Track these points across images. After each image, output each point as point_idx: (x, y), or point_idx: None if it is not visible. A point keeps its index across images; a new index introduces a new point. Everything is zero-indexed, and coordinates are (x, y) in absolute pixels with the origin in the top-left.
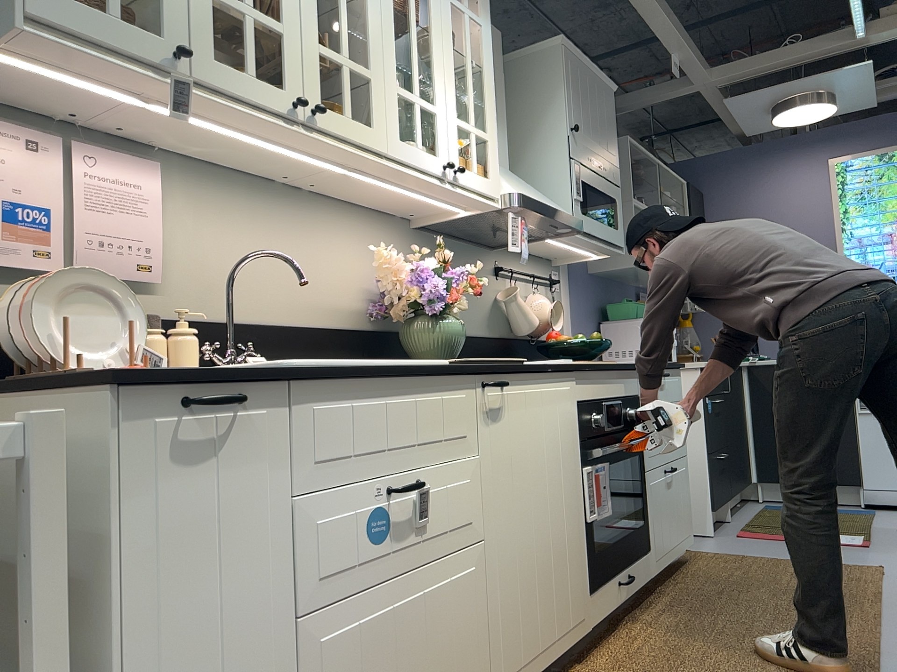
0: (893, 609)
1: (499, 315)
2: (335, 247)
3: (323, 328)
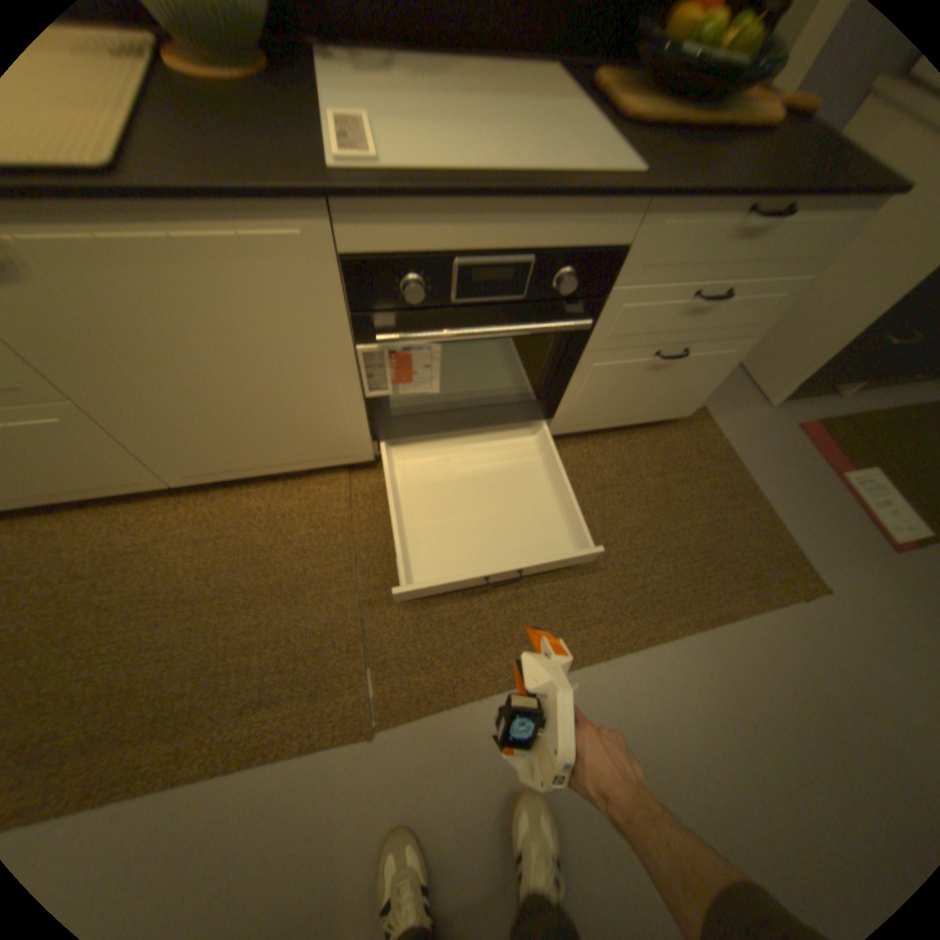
0: (694, 648)
1: None
2: None
3: None
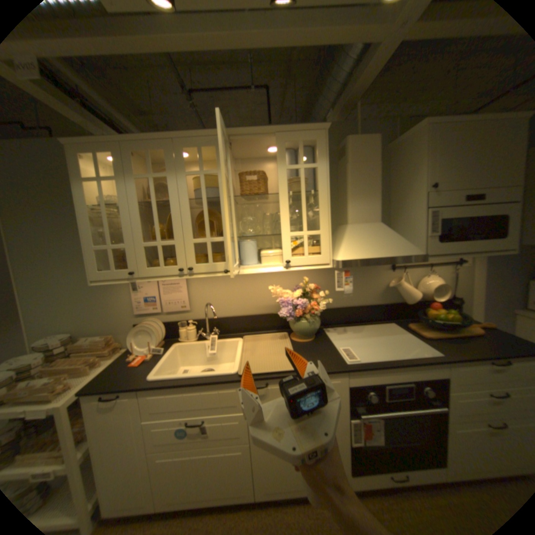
0: None
1: (391, 291)
2: (266, 281)
3: (260, 314)
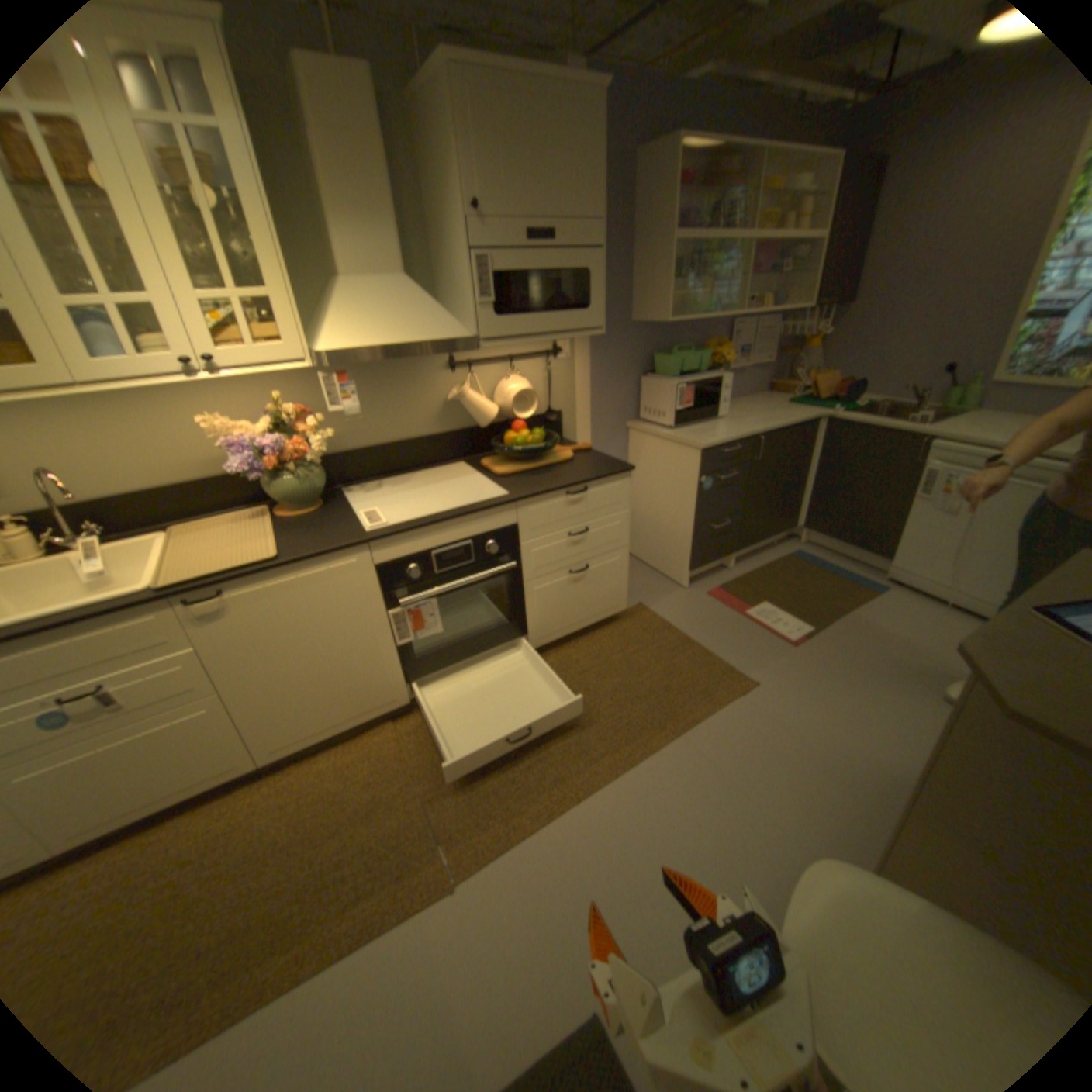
0: (675, 749)
1: (453, 410)
2: (192, 410)
3: (198, 481)
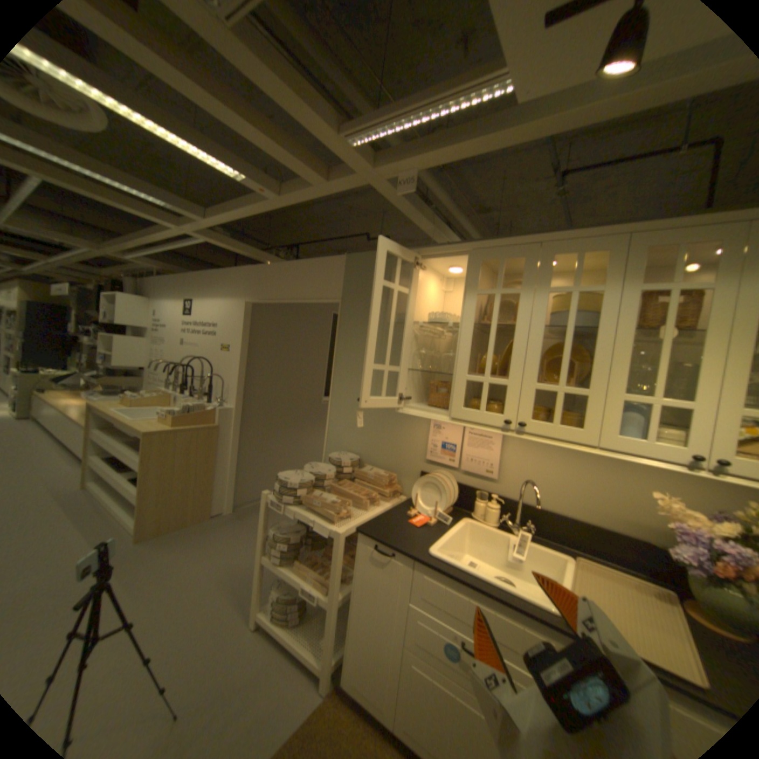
0: None
1: None
2: (646, 481)
3: (618, 533)
